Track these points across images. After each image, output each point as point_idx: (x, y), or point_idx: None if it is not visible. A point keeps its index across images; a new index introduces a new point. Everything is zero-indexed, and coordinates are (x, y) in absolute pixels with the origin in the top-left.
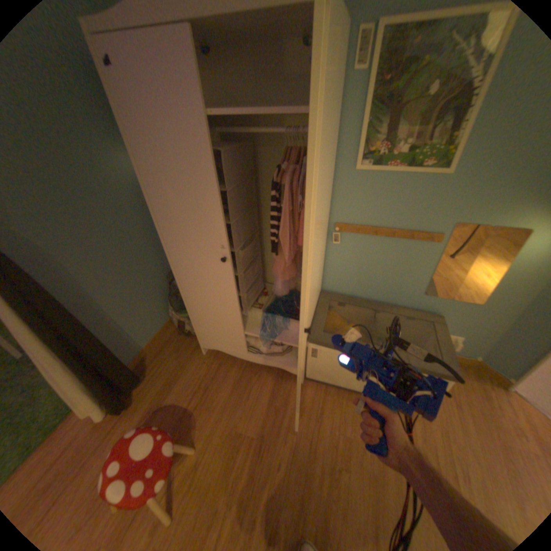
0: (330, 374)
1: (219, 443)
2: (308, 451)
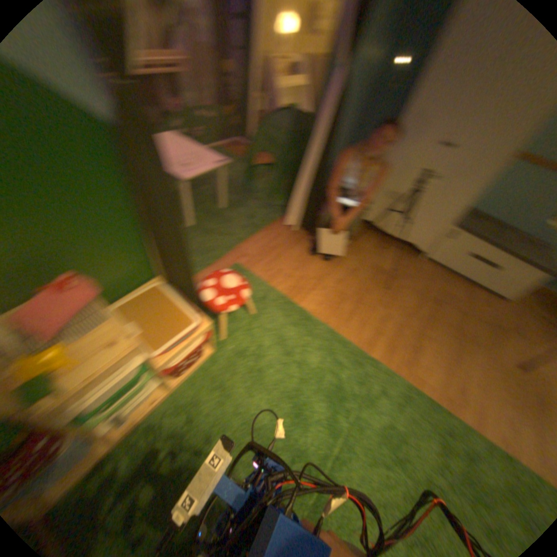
0: (446, 260)
1: (369, 267)
2: (423, 289)
